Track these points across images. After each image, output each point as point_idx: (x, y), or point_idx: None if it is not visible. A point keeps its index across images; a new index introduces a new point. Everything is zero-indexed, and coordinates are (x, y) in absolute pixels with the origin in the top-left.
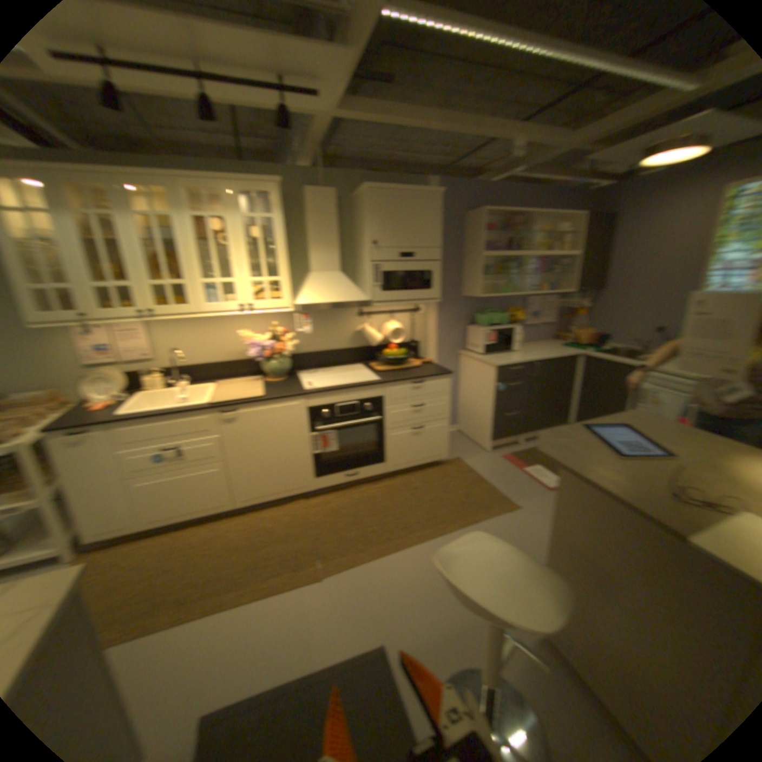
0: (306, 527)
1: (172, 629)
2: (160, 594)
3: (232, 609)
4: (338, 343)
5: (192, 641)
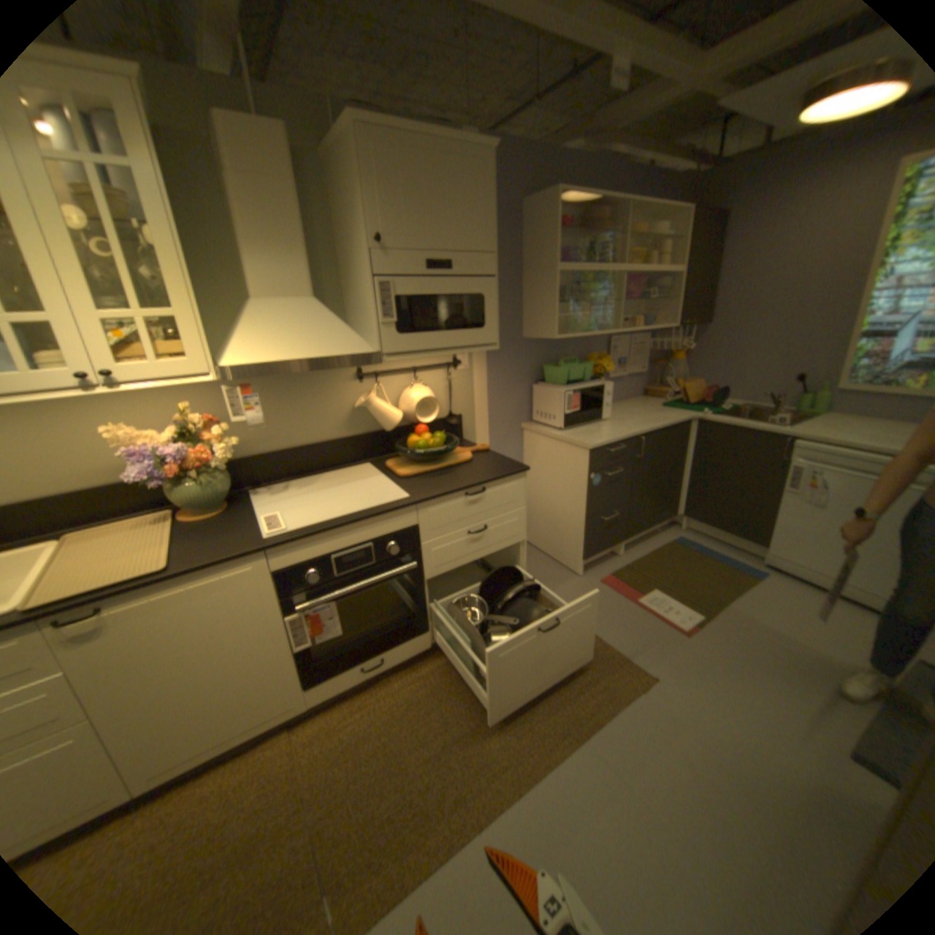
0: (299, 803)
1: None
2: None
3: None
4: (329, 430)
5: None
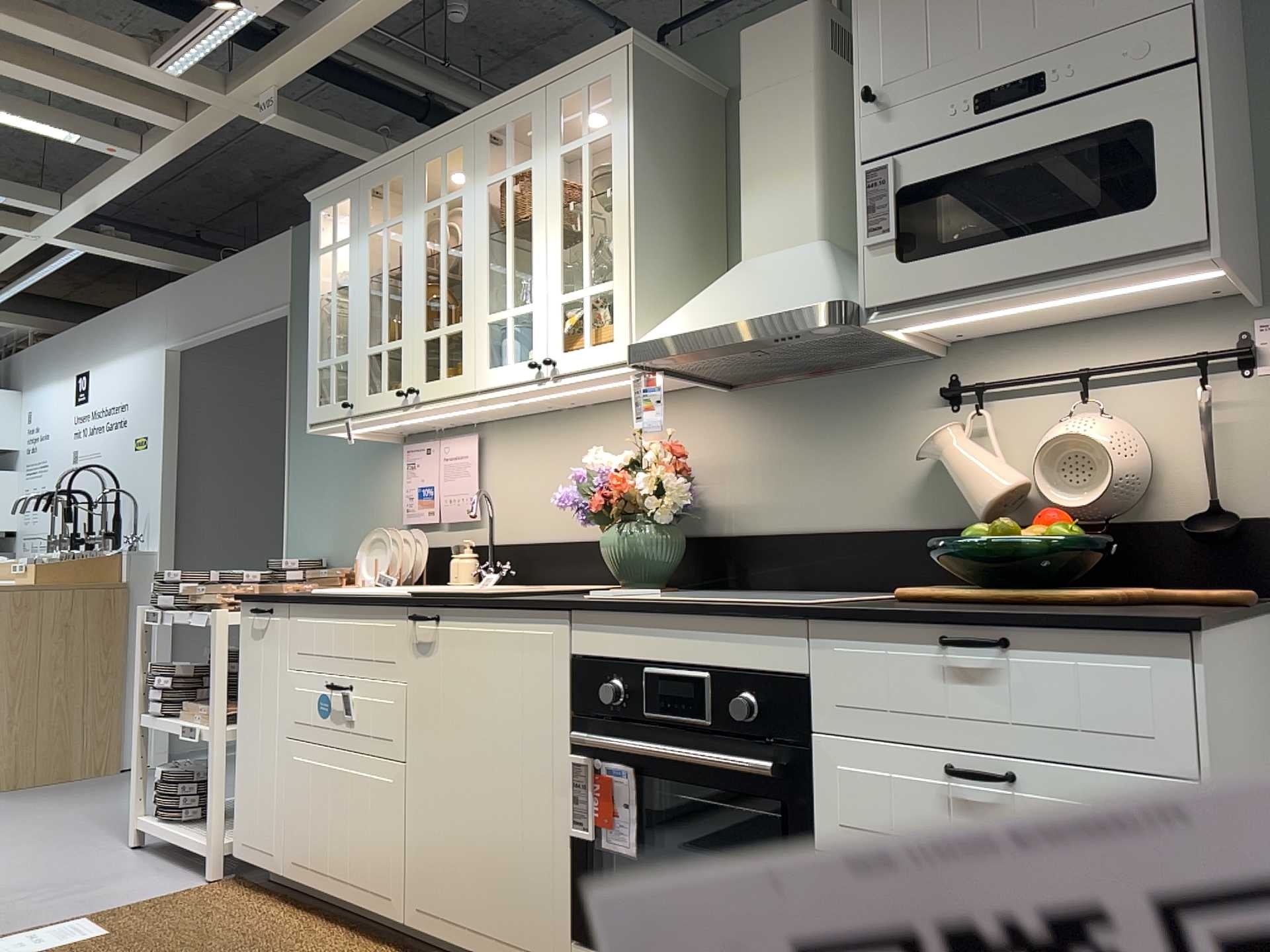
0: None
1: None
2: None
3: None
4: (876, 508)
5: None
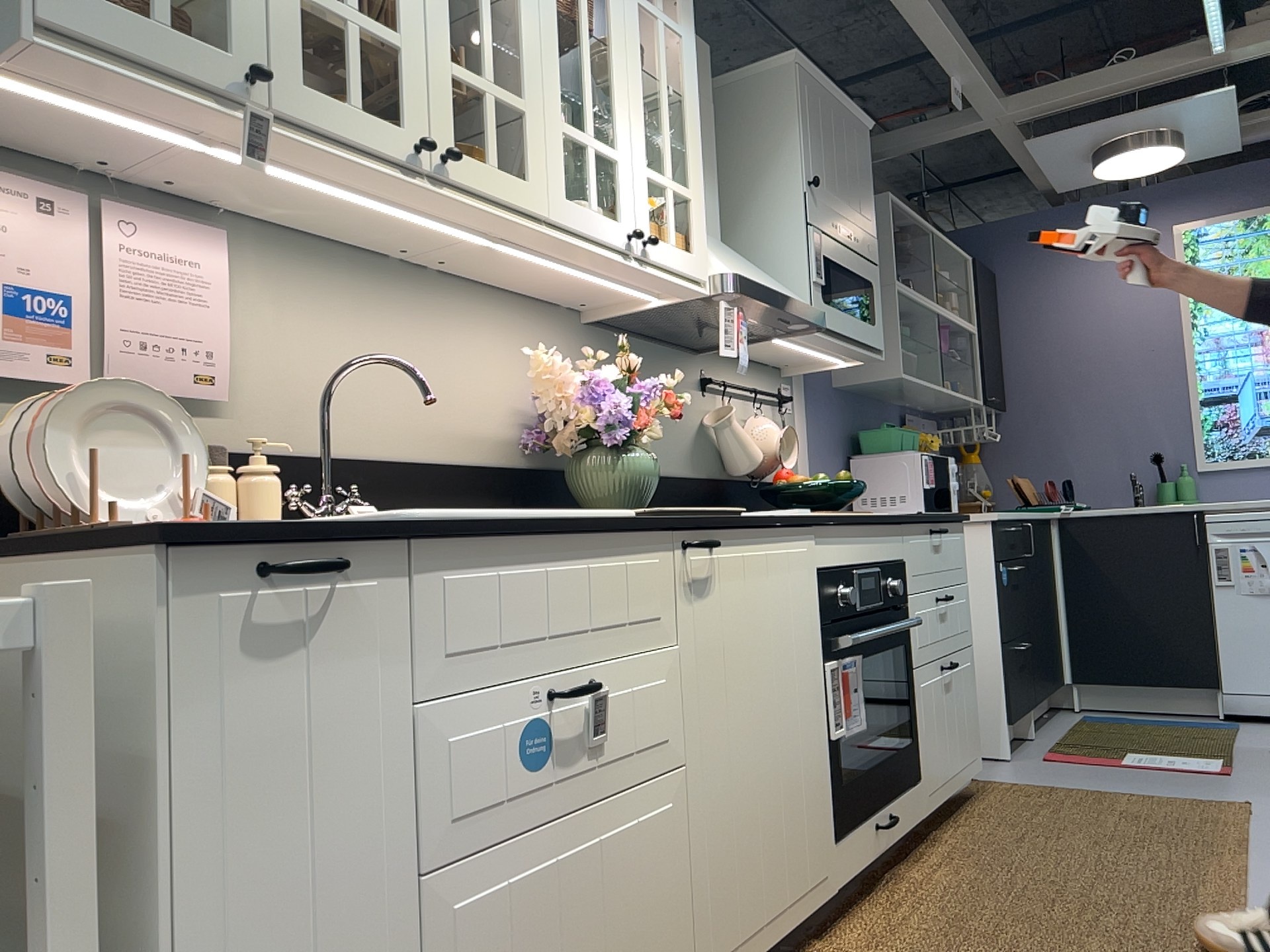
0: None
1: None
2: None
3: None
4: (677, 459)
5: None
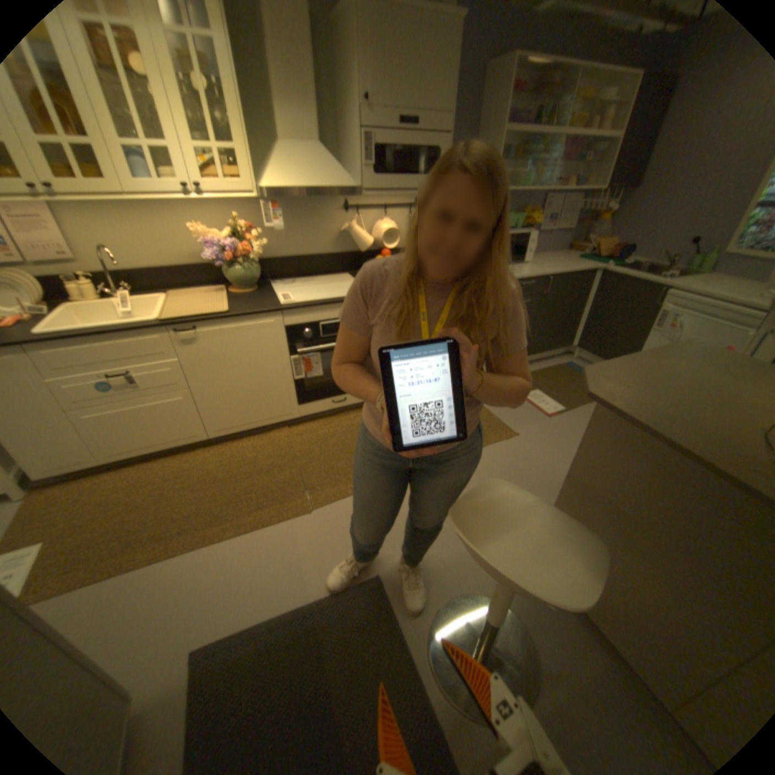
0: (295, 457)
1: (157, 564)
2: (139, 529)
3: (220, 543)
4: (323, 247)
5: (180, 576)
